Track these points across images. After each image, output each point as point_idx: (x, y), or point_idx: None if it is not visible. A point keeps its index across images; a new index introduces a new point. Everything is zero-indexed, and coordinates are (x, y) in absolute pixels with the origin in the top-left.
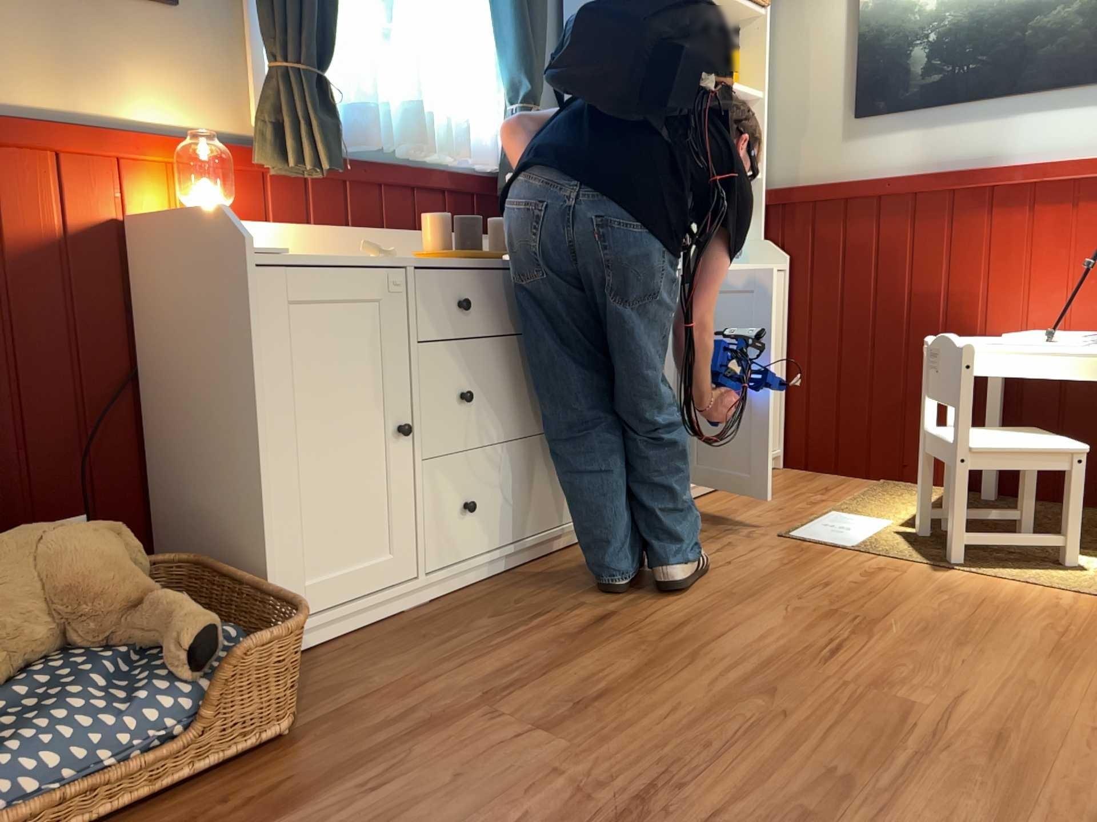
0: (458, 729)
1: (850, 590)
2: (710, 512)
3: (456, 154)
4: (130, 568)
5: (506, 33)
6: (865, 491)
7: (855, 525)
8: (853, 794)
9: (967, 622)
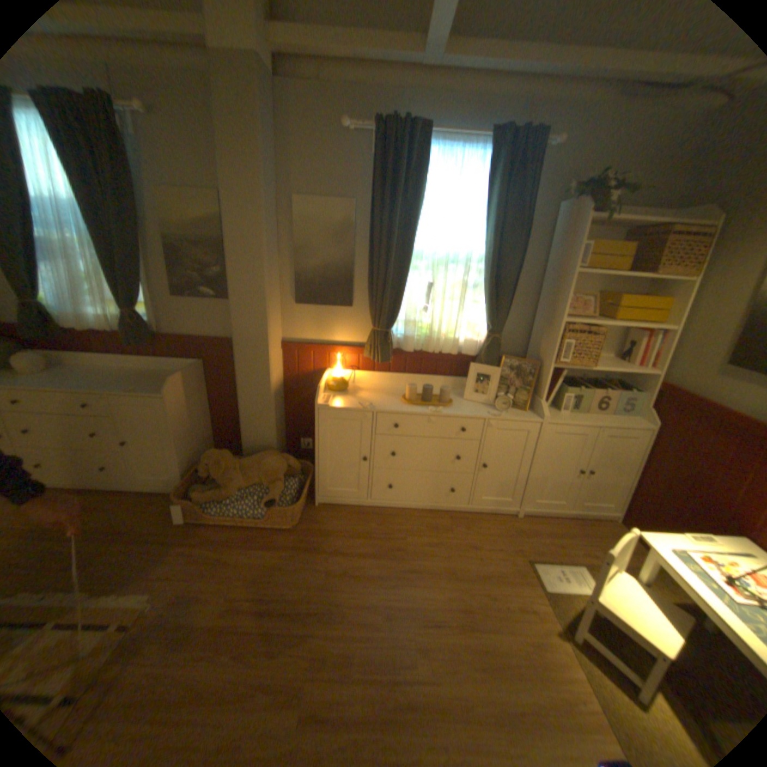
0: (315, 558)
1: (499, 611)
2: (527, 529)
3: (449, 352)
4: (284, 471)
5: (486, 303)
6: (634, 570)
7: (578, 584)
8: (344, 670)
9: (509, 669)
